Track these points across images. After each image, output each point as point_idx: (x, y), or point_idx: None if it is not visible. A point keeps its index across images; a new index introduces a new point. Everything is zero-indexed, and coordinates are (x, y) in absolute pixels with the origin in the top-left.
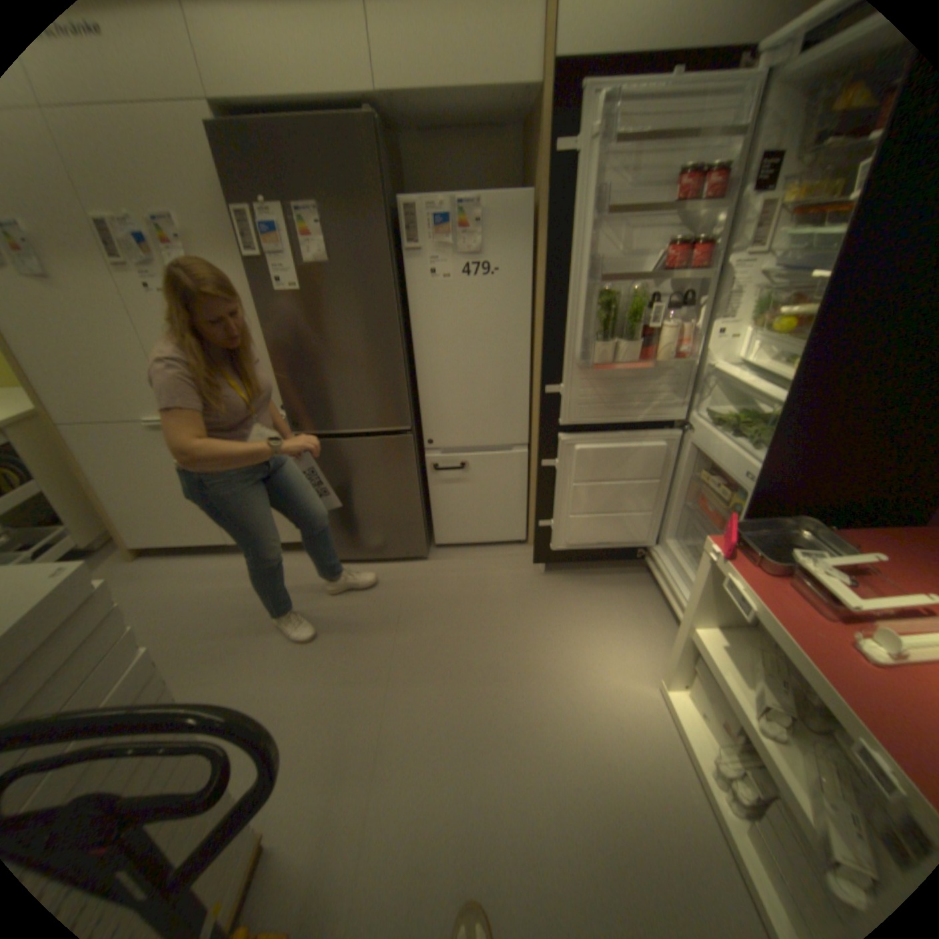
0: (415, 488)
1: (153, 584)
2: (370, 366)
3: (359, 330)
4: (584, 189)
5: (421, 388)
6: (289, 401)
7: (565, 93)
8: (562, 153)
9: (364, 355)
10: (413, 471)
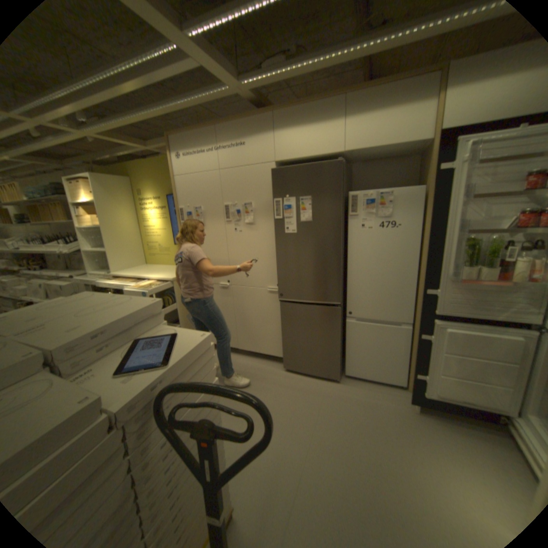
0: (338, 338)
1: None
2: (323, 269)
3: (321, 252)
4: (458, 185)
5: (349, 283)
6: (281, 282)
7: (447, 143)
8: (444, 169)
9: (321, 263)
10: (338, 328)
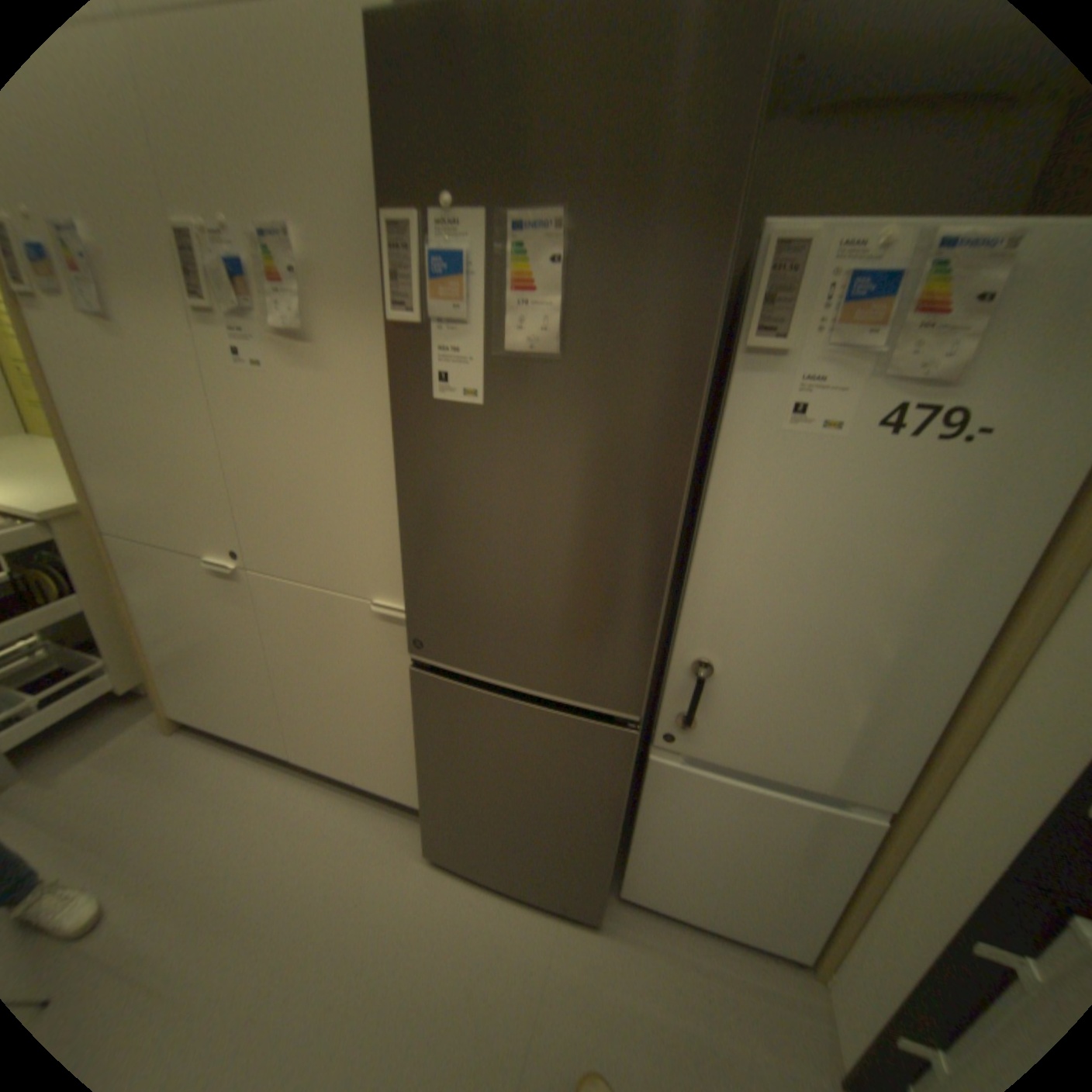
0: (614, 819)
1: (168, 794)
2: (589, 582)
3: (586, 508)
4: None
5: (682, 638)
6: (414, 600)
7: None
8: None
9: (582, 559)
10: (619, 792)
